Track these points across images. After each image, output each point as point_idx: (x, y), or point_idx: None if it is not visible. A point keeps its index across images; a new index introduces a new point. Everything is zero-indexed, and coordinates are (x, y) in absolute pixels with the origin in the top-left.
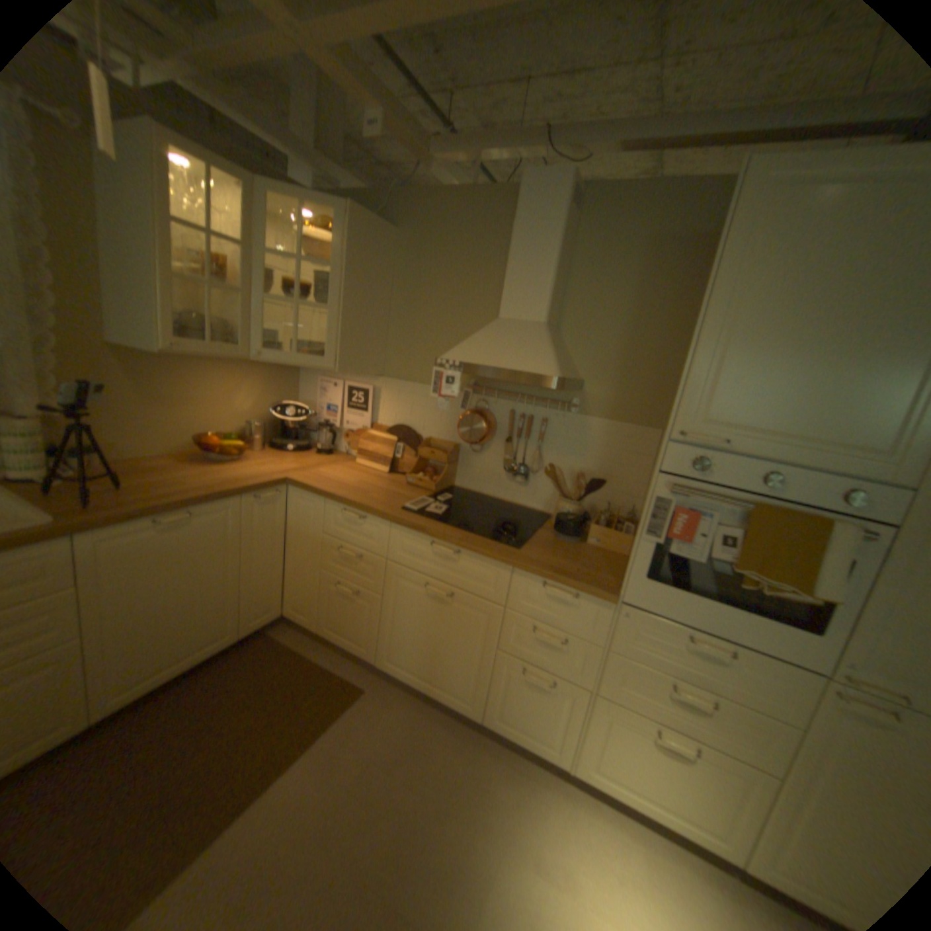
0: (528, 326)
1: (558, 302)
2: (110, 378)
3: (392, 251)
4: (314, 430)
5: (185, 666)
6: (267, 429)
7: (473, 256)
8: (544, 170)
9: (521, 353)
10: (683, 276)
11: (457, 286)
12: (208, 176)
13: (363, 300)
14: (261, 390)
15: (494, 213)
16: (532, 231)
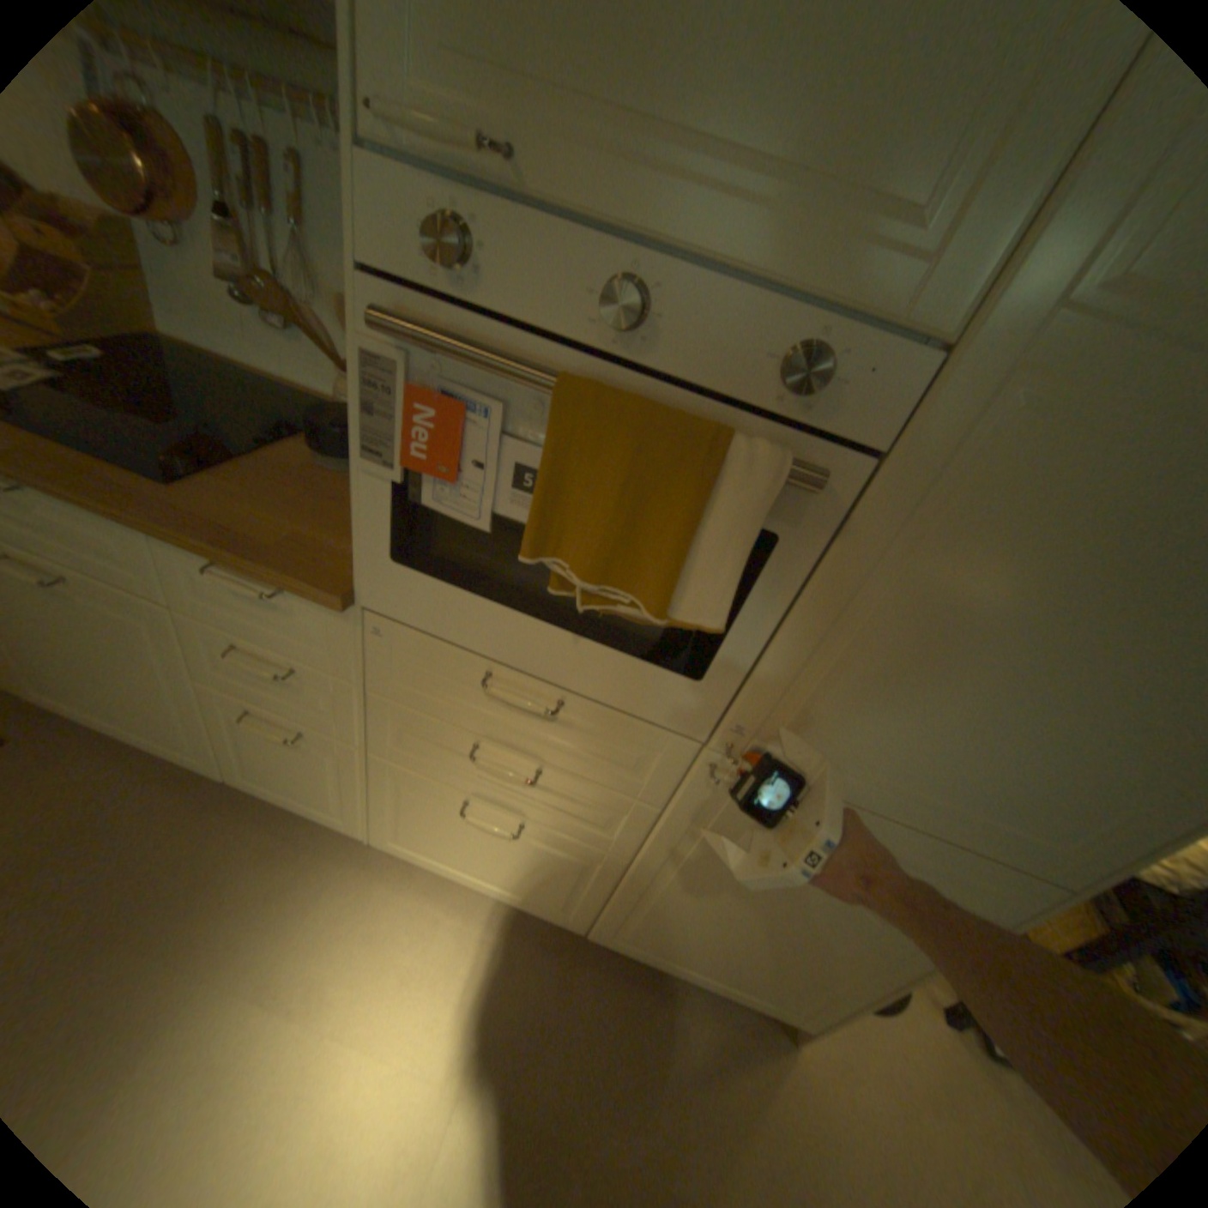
0: None
1: None
2: None
3: None
4: None
5: None
6: None
7: None
8: None
9: None
10: None
11: None
12: None
13: None
14: None
15: None
16: None
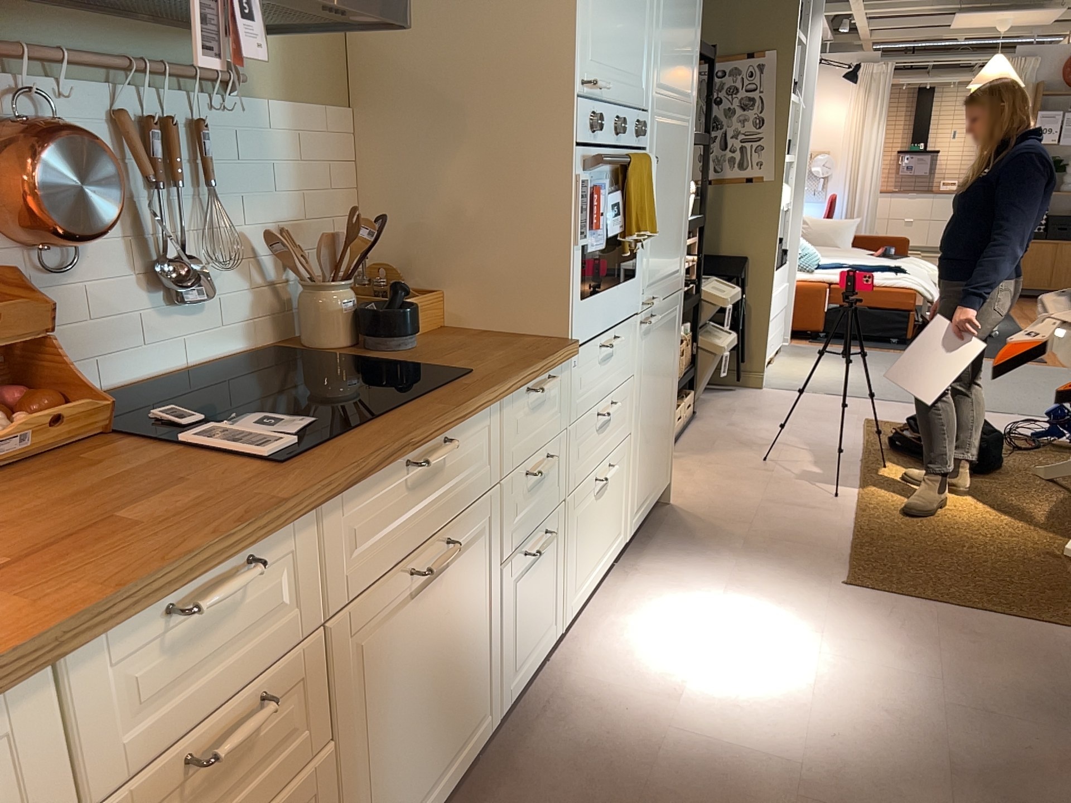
0: None
1: None
2: None
3: None
4: None
5: None
6: None
7: None
8: None
9: None
10: None
11: None
12: None
13: None
14: None
15: None
16: None
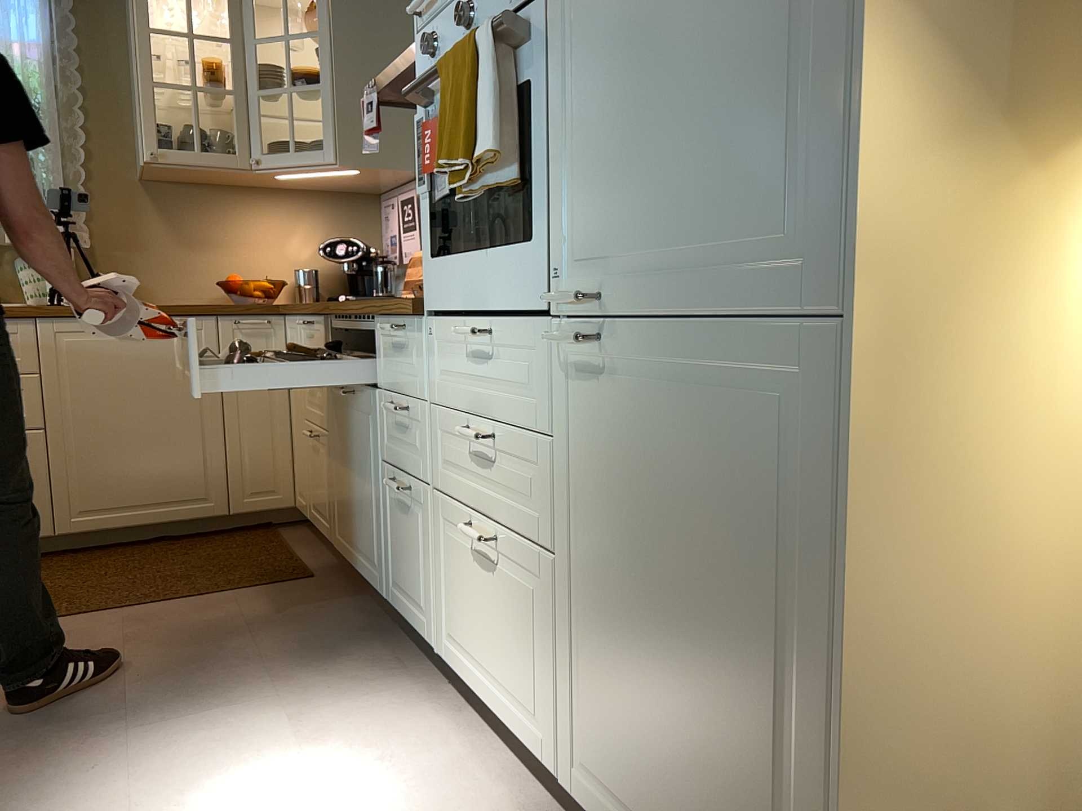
0: None
1: None
2: (143, 216)
3: None
4: (370, 271)
5: (155, 516)
6: (335, 285)
7: None
8: None
9: None
10: None
11: None
12: None
13: (372, 67)
14: (322, 232)
15: None
16: None
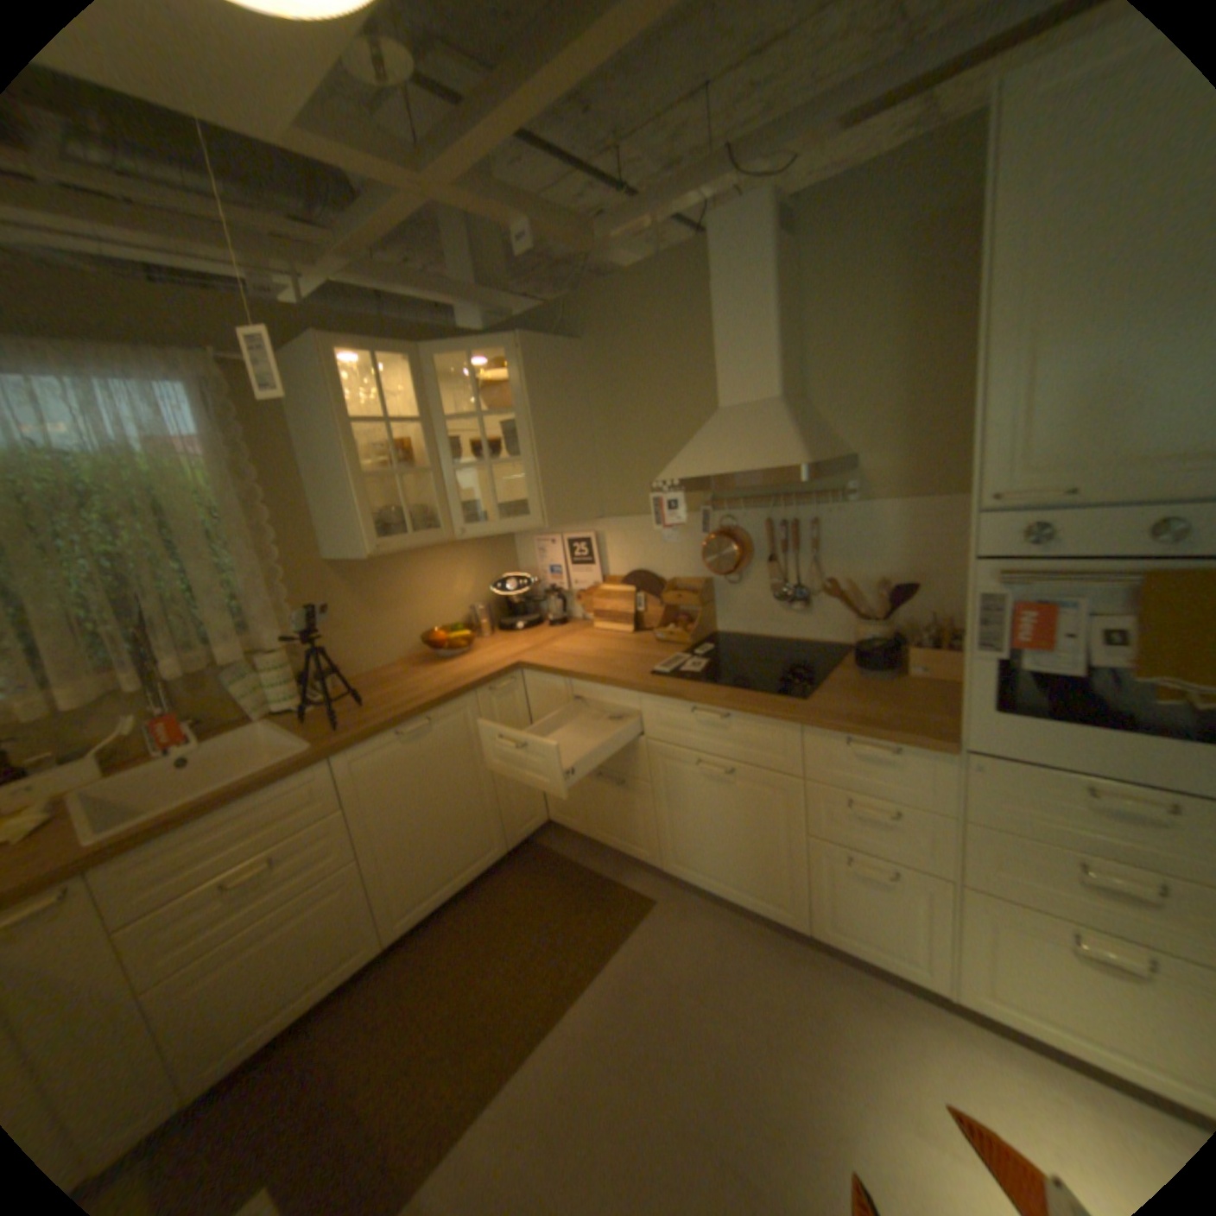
0: (756, 408)
1: (793, 362)
2: (332, 595)
3: (578, 369)
4: (540, 600)
5: (457, 886)
6: (491, 610)
7: (672, 341)
8: (729, 206)
9: (752, 445)
10: (967, 267)
11: (661, 384)
12: (374, 362)
13: (556, 437)
14: (476, 569)
15: (685, 280)
16: (733, 287)
